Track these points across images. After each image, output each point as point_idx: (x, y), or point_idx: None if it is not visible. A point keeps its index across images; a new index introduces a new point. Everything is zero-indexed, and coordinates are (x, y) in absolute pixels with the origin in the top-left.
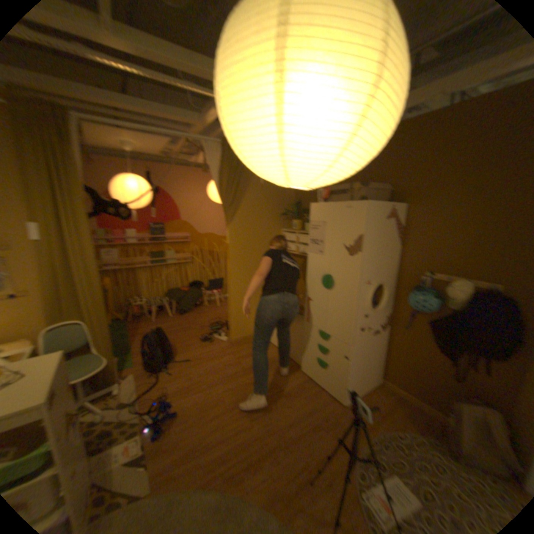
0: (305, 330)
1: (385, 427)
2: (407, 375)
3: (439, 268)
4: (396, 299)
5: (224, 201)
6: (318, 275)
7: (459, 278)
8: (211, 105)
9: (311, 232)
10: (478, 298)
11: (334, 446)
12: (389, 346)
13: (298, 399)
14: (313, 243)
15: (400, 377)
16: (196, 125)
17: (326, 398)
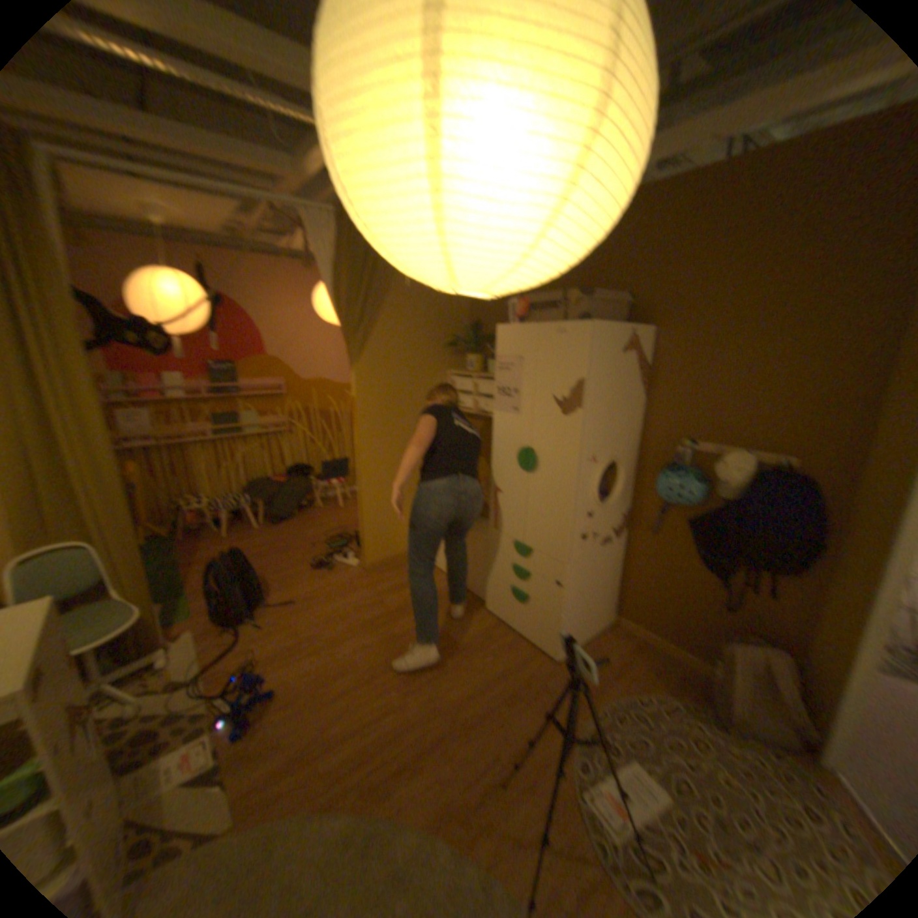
0: (490, 542)
1: (620, 689)
2: (653, 607)
3: (703, 434)
4: (637, 485)
5: (345, 322)
6: (511, 450)
7: (734, 449)
8: (313, 141)
9: (497, 376)
10: (762, 480)
11: (539, 725)
12: (626, 563)
13: (481, 655)
14: (501, 394)
15: (643, 610)
16: (287, 179)
17: (527, 651)
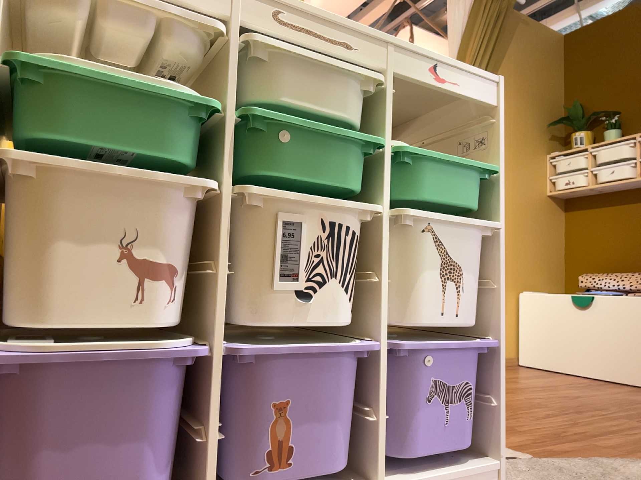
0: None
1: None
2: None
3: None
4: None
5: None
6: None
7: None
8: None
9: None
10: None
11: None
12: None
13: None
14: None
15: None
16: None
17: None
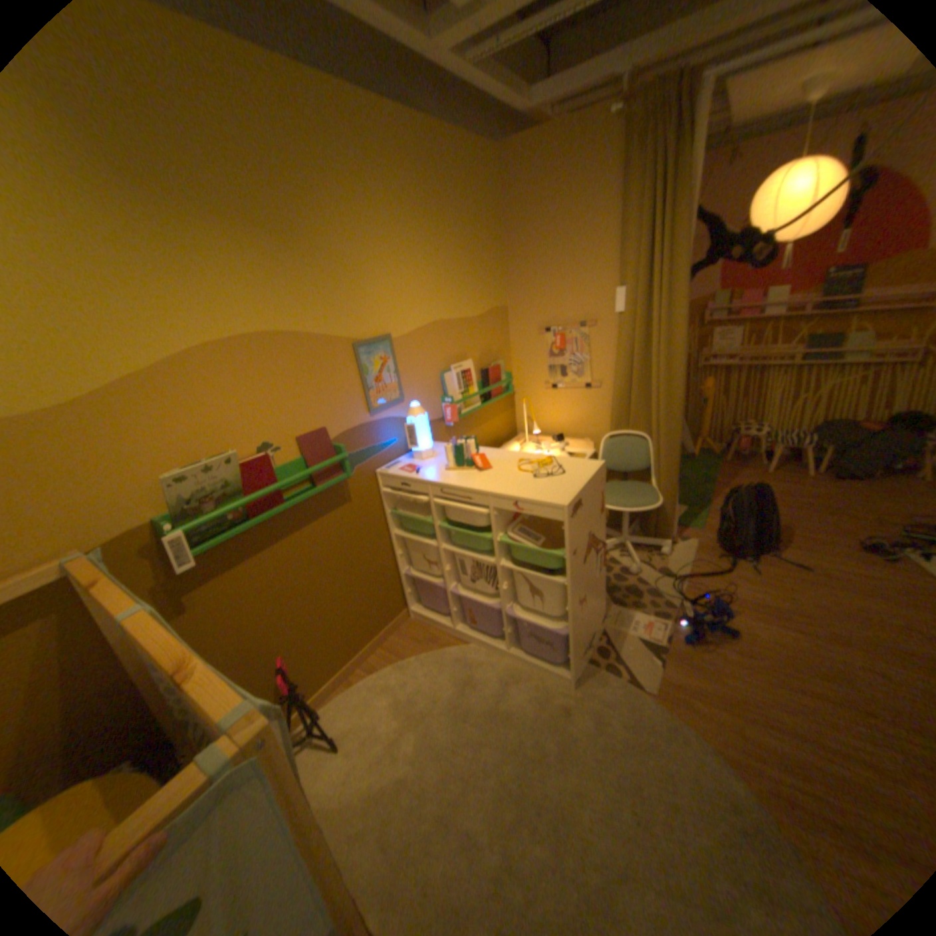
0: None
1: None
2: None
3: None
4: None
5: None
6: None
7: None
8: None
9: None
10: None
11: None
12: None
13: None
14: None
15: None
16: None
17: None
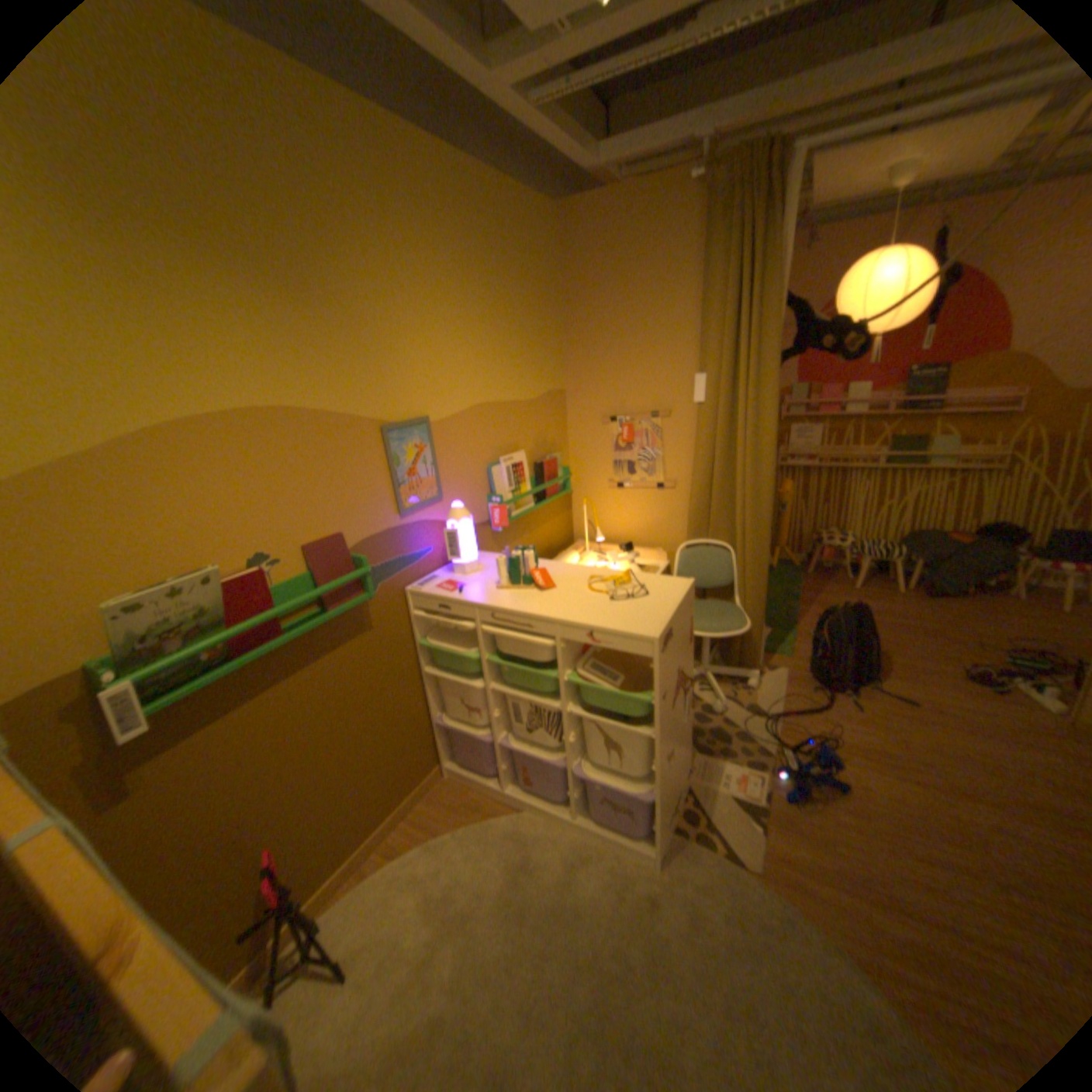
0: None
1: None
2: None
3: None
4: None
5: None
6: None
7: None
8: None
9: None
10: None
11: None
12: None
13: None
14: None
15: None
16: None
17: None
